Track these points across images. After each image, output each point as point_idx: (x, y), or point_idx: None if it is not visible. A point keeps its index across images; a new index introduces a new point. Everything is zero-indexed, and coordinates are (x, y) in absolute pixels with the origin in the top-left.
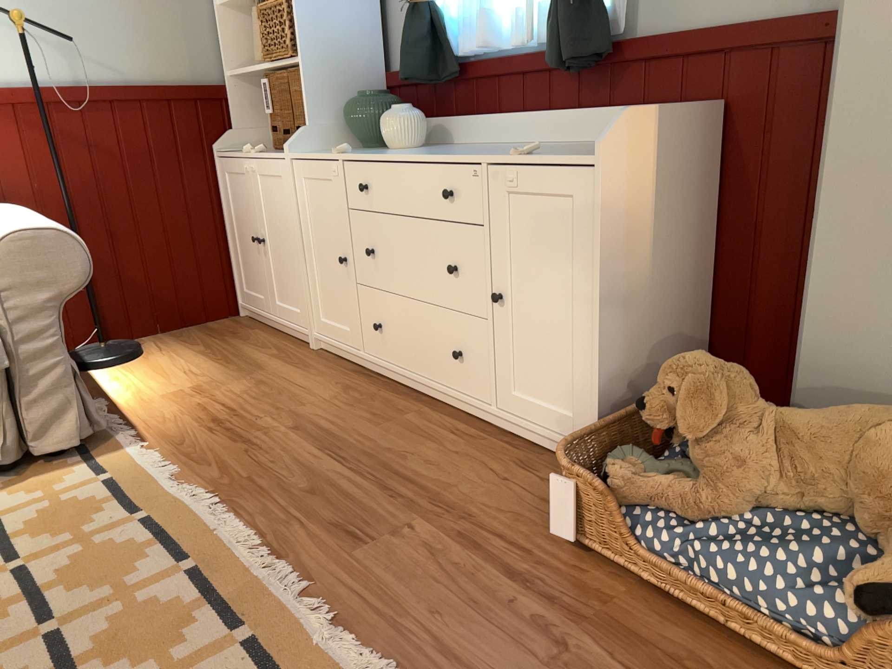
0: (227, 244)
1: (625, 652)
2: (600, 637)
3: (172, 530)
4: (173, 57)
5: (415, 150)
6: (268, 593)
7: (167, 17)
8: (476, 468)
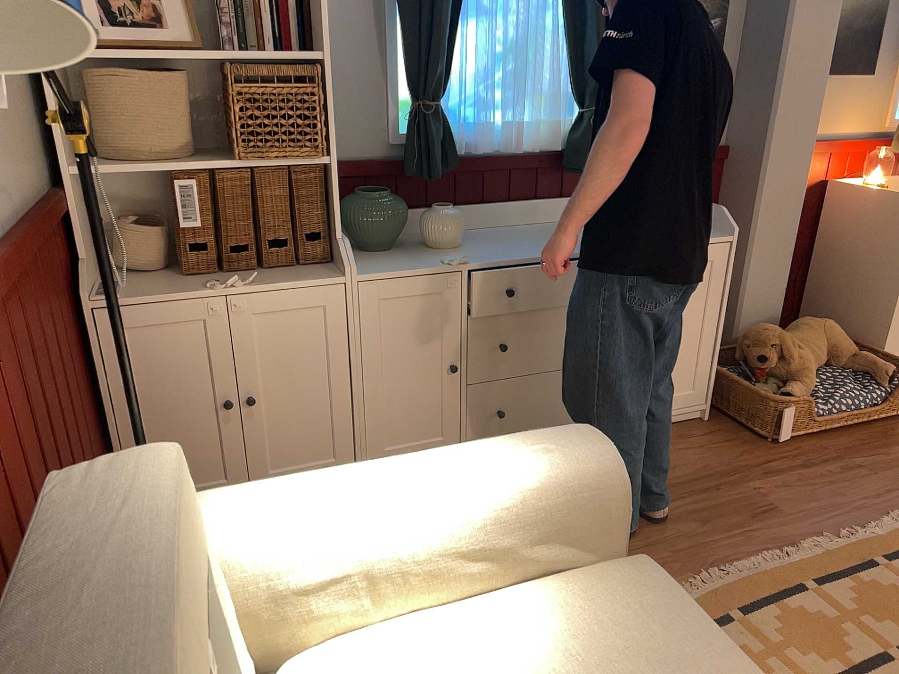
0: (108, 441)
1: (861, 453)
2: (852, 456)
3: (760, 595)
4: (22, 150)
5: (478, 245)
6: (838, 549)
7: (6, 78)
8: (683, 453)
